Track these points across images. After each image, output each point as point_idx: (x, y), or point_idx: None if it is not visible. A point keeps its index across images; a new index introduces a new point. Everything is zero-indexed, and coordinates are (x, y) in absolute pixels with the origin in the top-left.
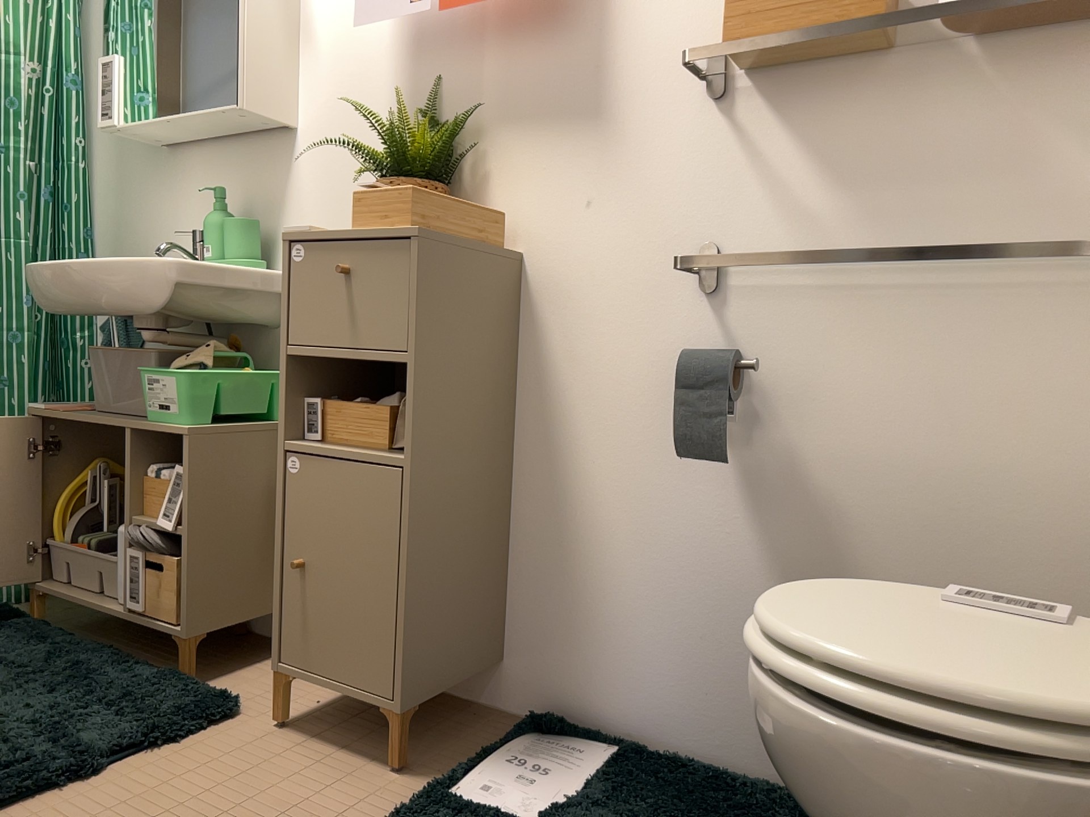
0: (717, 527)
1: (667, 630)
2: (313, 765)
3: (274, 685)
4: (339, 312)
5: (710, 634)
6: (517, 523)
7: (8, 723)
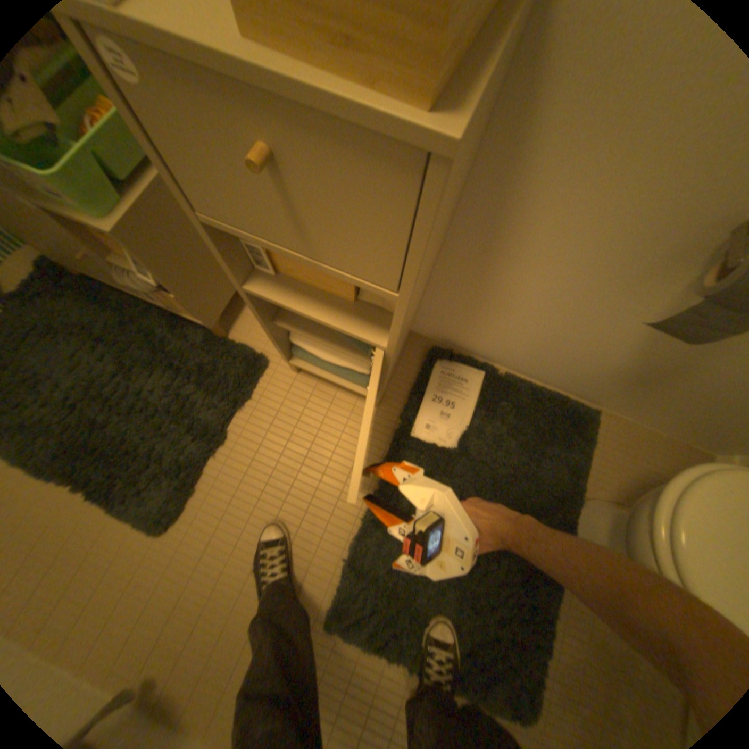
0: (620, 319)
1: (538, 341)
2: (331, 406)
3: (289, 362)
4: (274, 205)
5: (567, 350)
6: (443, 267)
7: (153, 416)
